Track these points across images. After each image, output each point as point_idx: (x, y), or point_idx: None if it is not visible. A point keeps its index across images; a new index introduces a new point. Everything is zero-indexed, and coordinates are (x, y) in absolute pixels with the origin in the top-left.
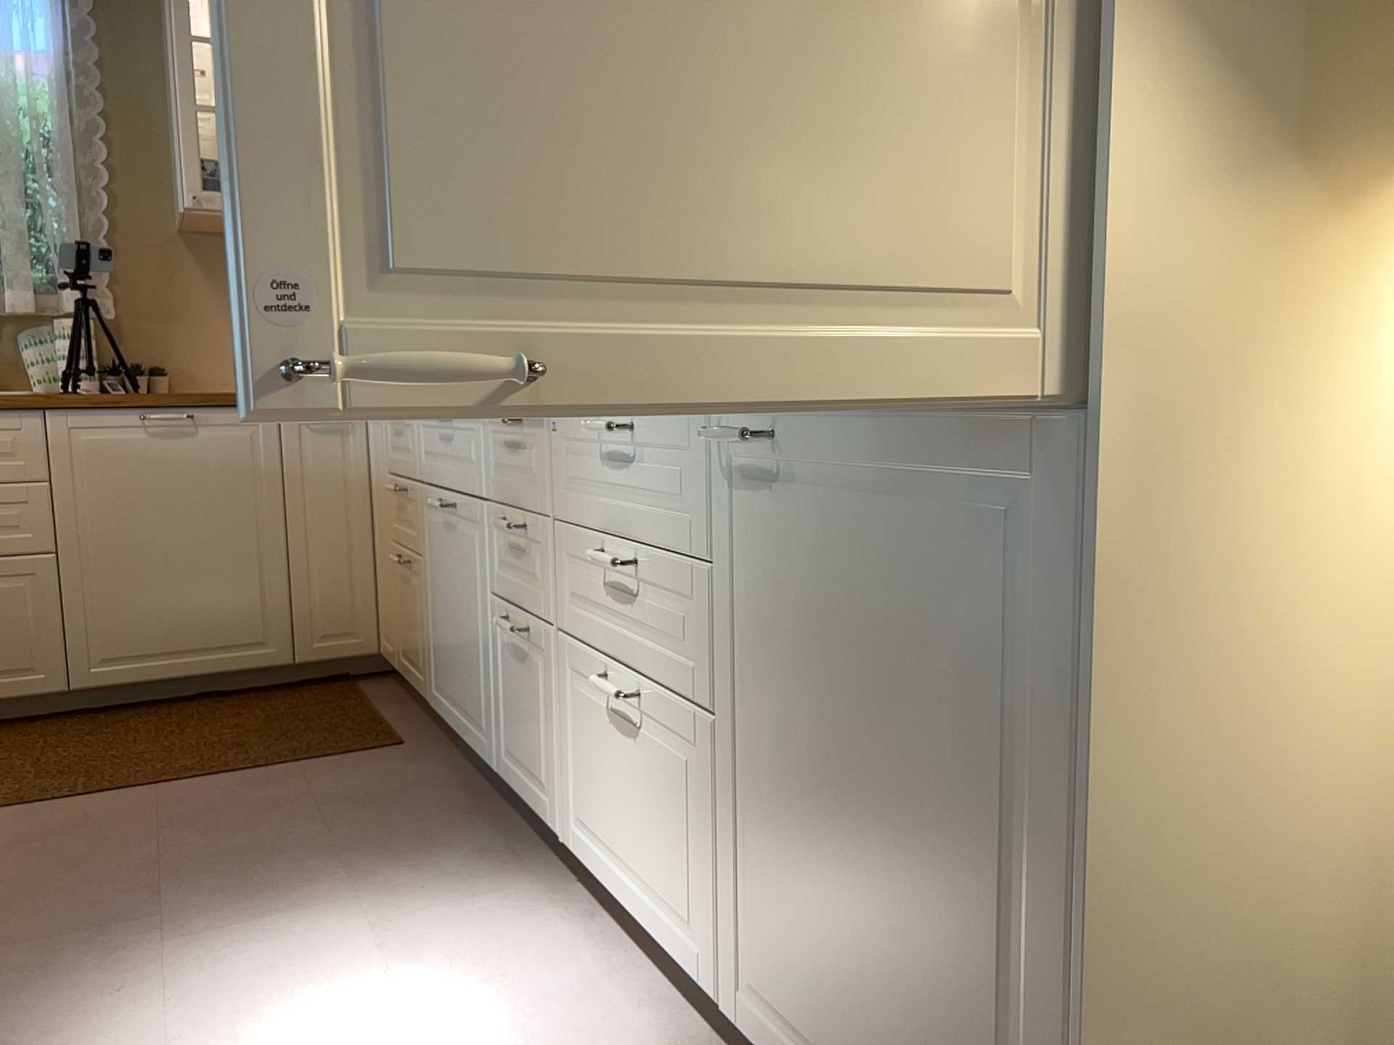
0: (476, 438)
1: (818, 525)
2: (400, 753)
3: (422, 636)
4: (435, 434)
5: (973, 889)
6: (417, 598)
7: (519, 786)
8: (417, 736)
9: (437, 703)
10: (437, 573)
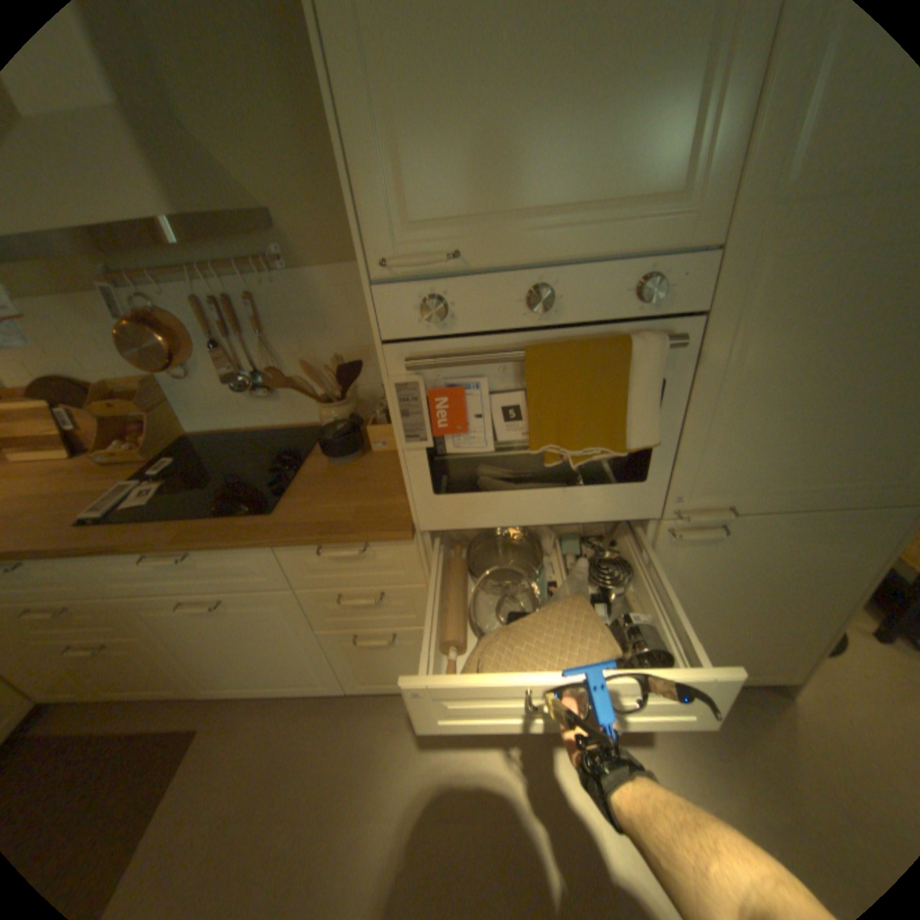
0: (256, 561)
1: (740, 551)
2: (204, 739)
3: (155, 675)
4: (137, 568)
5: (797, 619)
6: (133, 660)
7: (383, 690)
8: (186, 718)
9: (210, 695)
10: (181, 641)
